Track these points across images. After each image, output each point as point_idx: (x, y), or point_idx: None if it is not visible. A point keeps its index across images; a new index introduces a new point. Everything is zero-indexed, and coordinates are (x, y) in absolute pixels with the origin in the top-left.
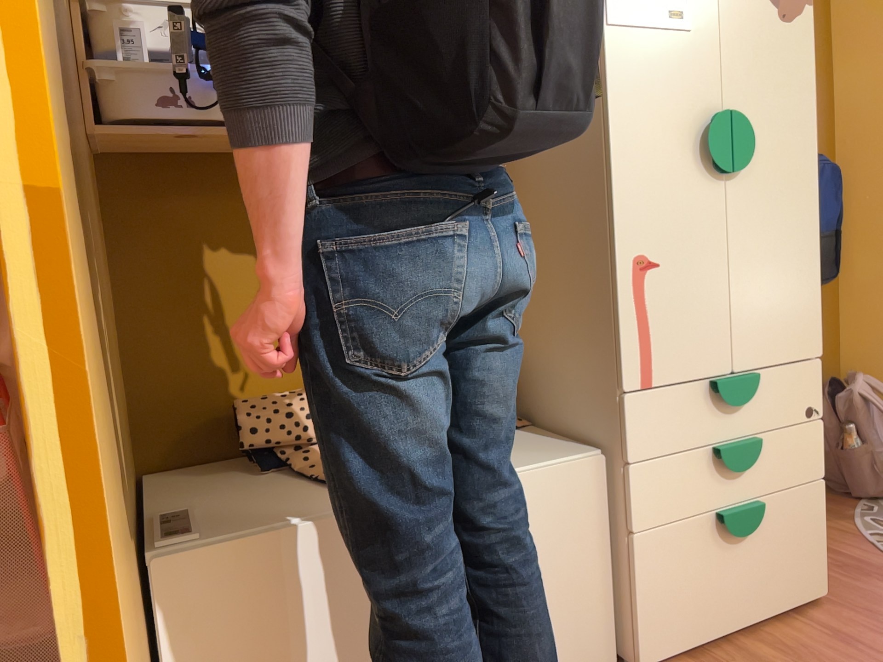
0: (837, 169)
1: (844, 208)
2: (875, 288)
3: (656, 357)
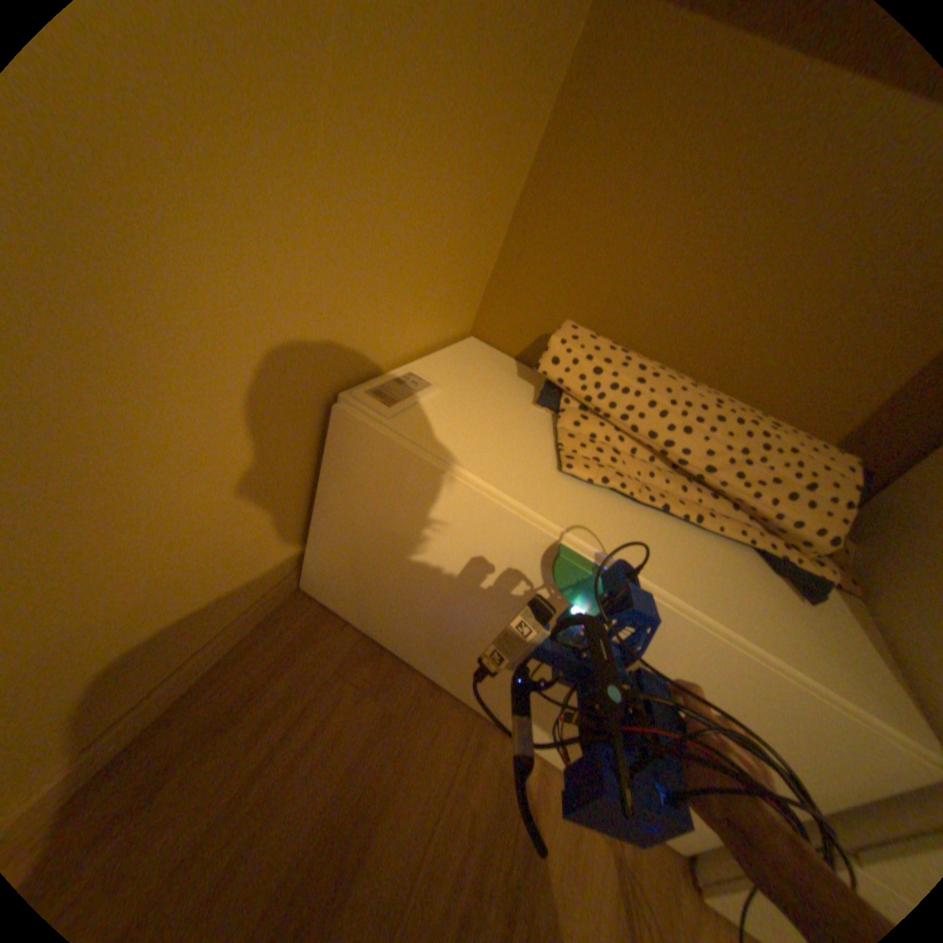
0: None
1: None
2: None
3: None
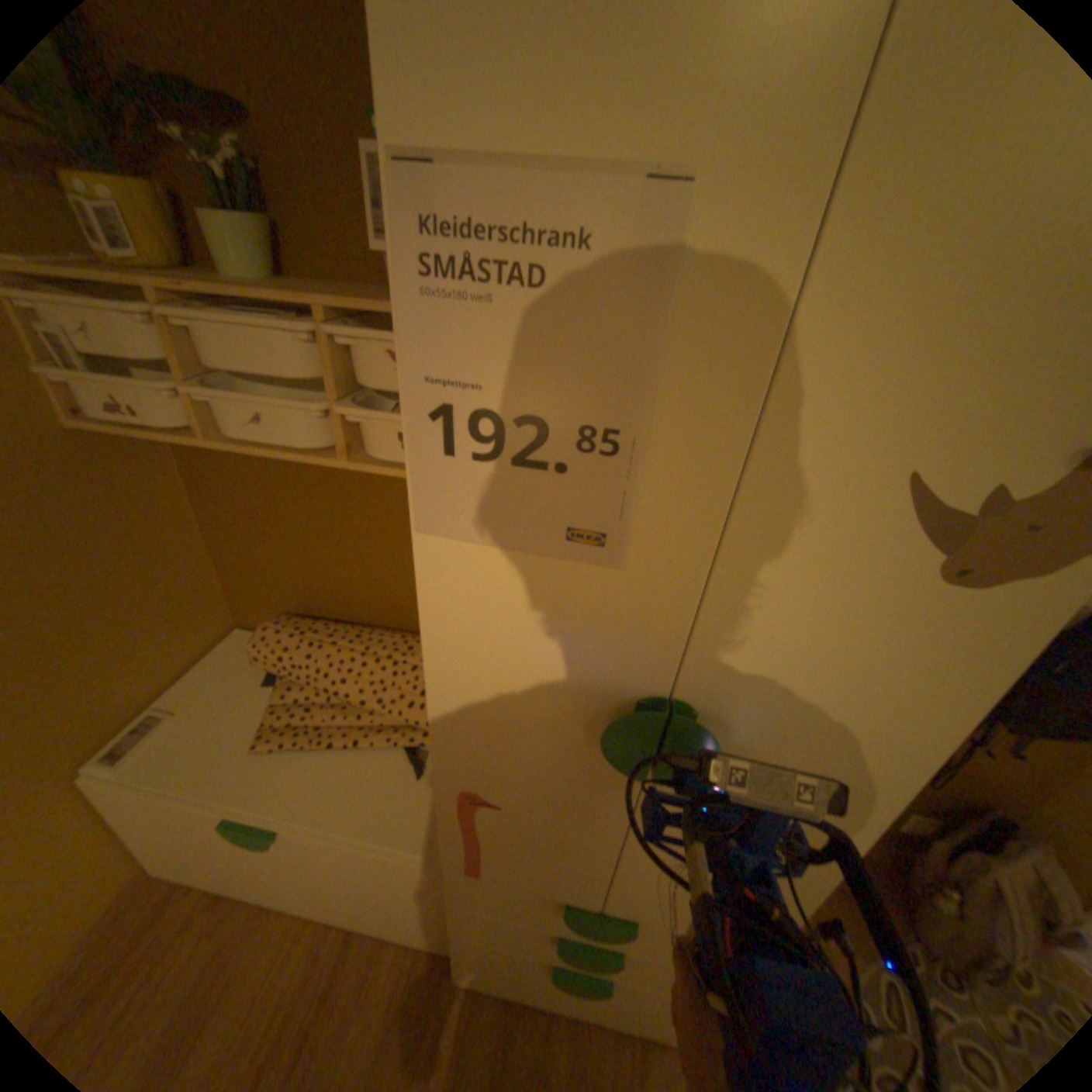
0: None
1: None
2: None
3: (486, 864)
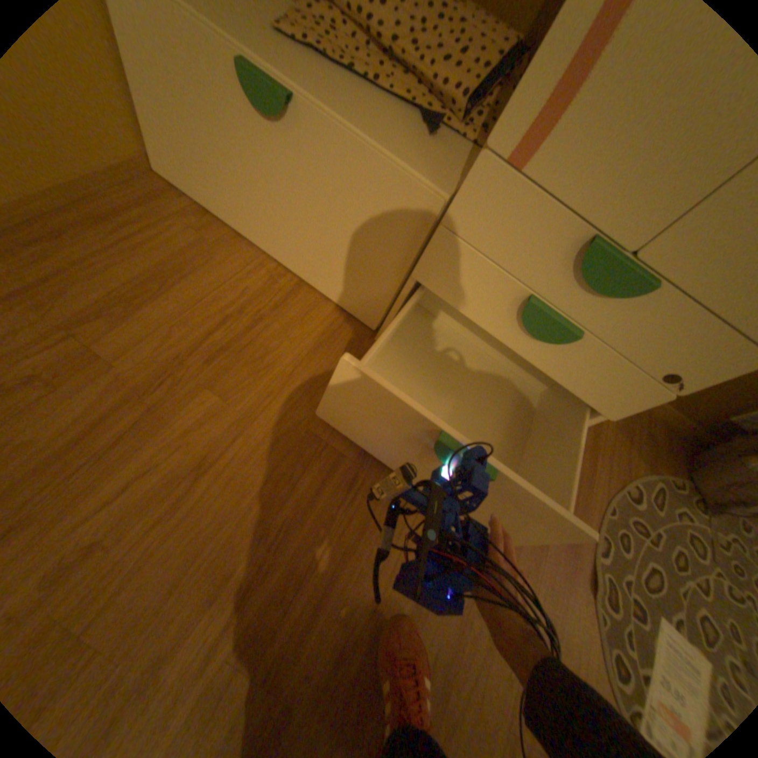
0: None
1: None
2: None
3: (557, 131)
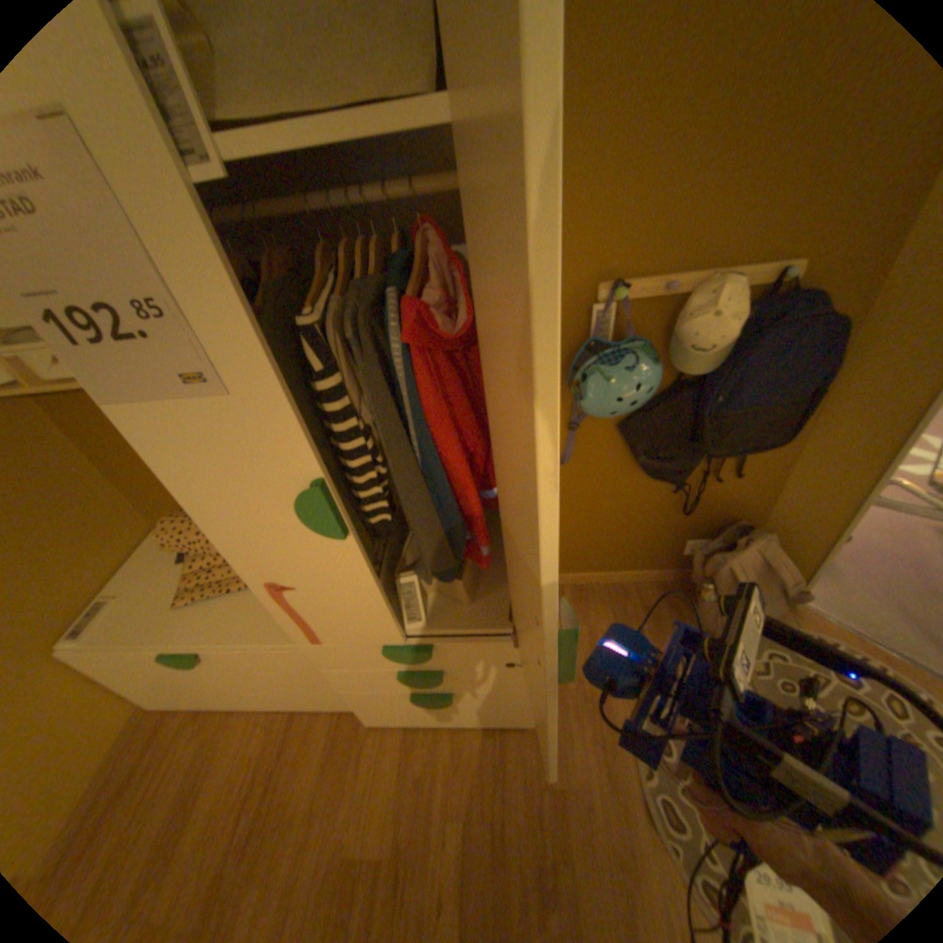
0: (841, 324)
1: (858, 359)
2: (849, 461)
3: (316, 632)
